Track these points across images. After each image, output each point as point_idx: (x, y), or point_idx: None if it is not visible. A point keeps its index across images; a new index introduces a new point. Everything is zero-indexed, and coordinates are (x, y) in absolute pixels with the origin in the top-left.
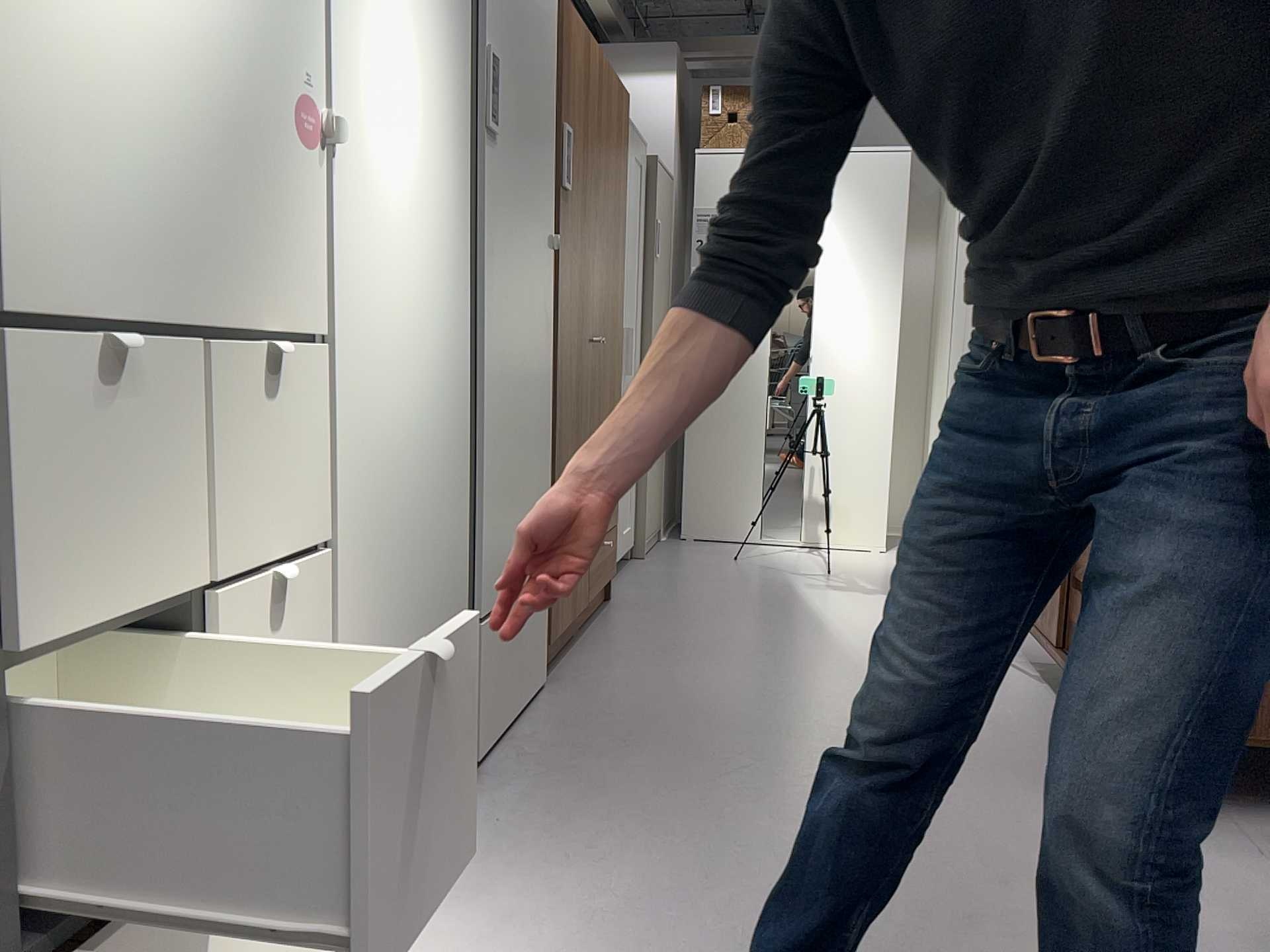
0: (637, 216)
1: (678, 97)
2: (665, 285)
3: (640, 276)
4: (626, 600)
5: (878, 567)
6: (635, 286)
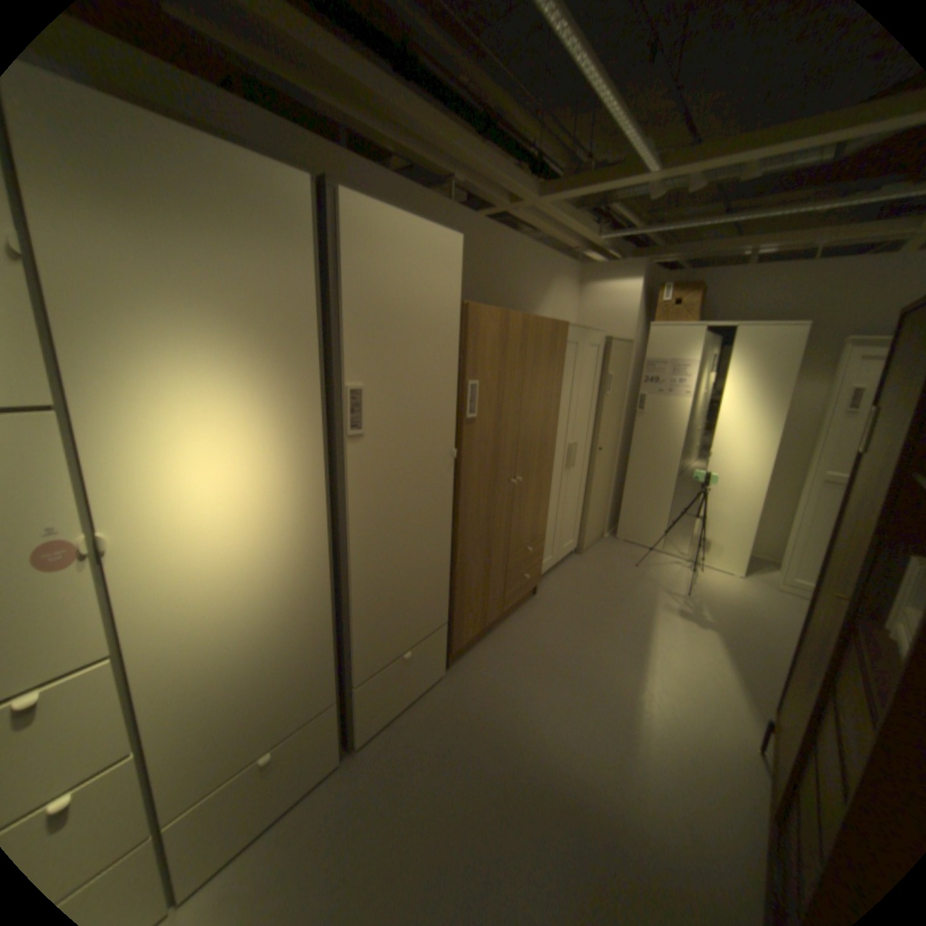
0: (592, 376)
1: (644, 291)
2: (618, 405)
3: (593, 408)
4: (547, 595)
5: (728, 595)
6: (587, 415)
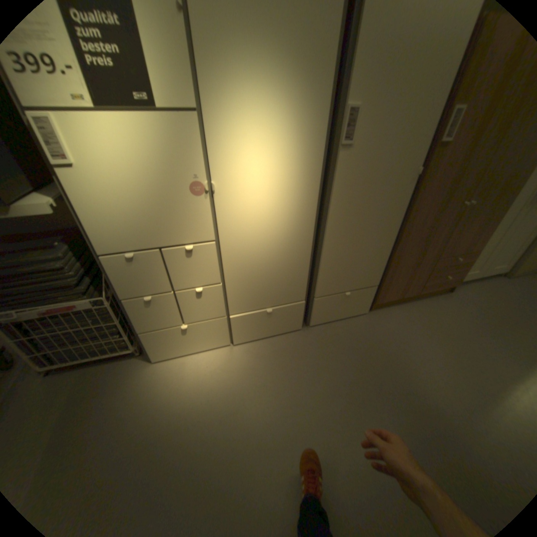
0: None
1: None
2: None
3: None
4: (462, 296)
5: None
6: None
